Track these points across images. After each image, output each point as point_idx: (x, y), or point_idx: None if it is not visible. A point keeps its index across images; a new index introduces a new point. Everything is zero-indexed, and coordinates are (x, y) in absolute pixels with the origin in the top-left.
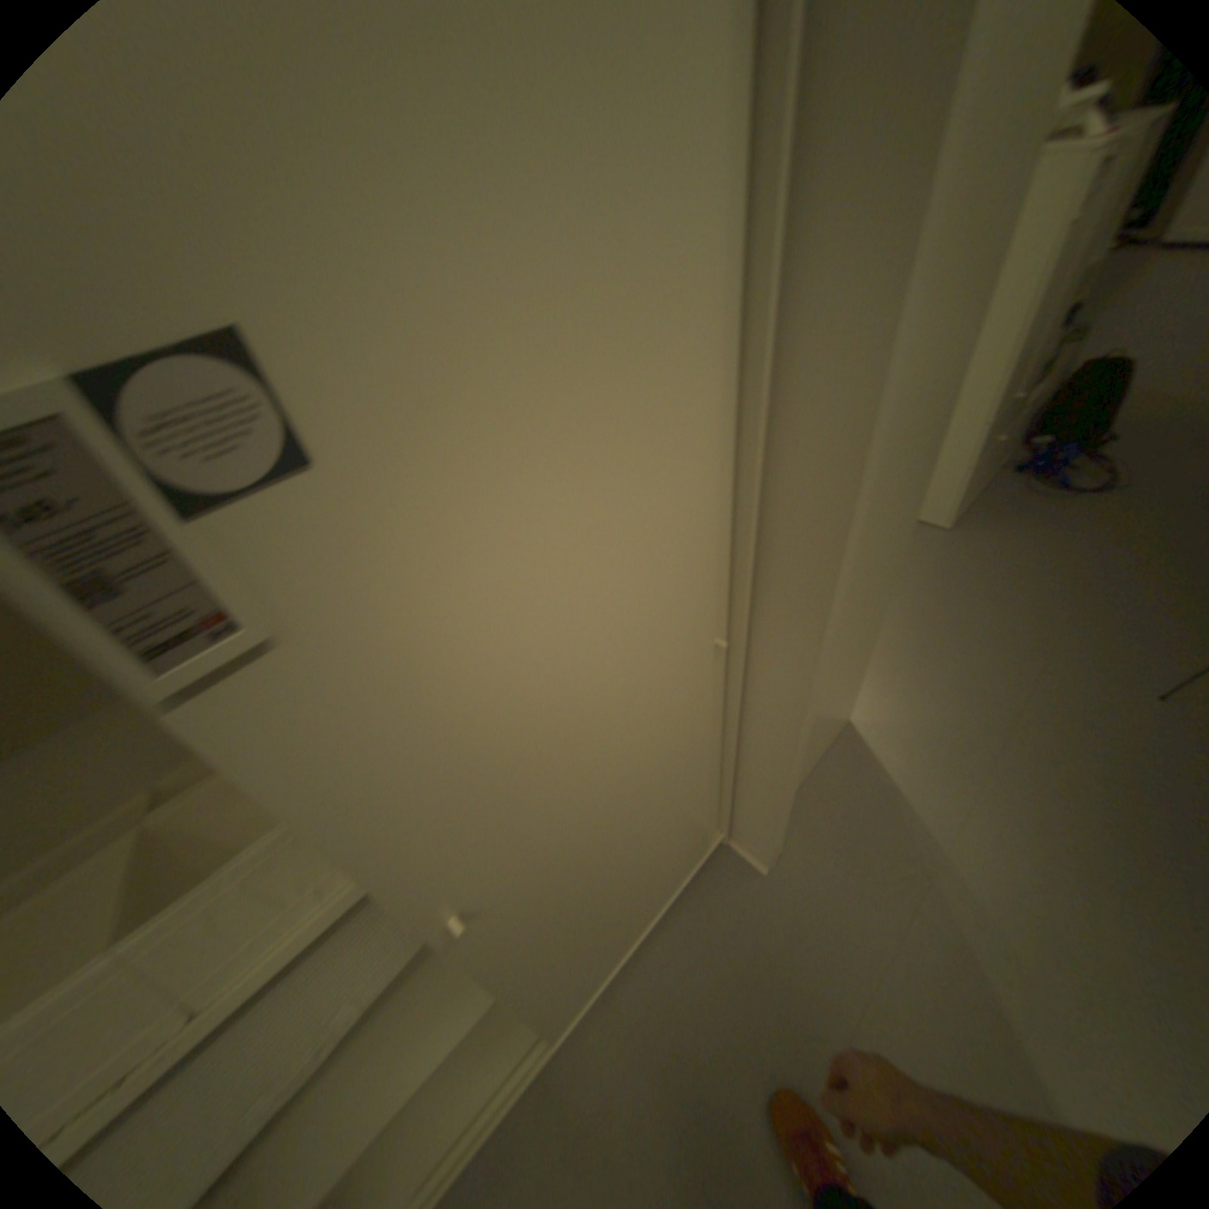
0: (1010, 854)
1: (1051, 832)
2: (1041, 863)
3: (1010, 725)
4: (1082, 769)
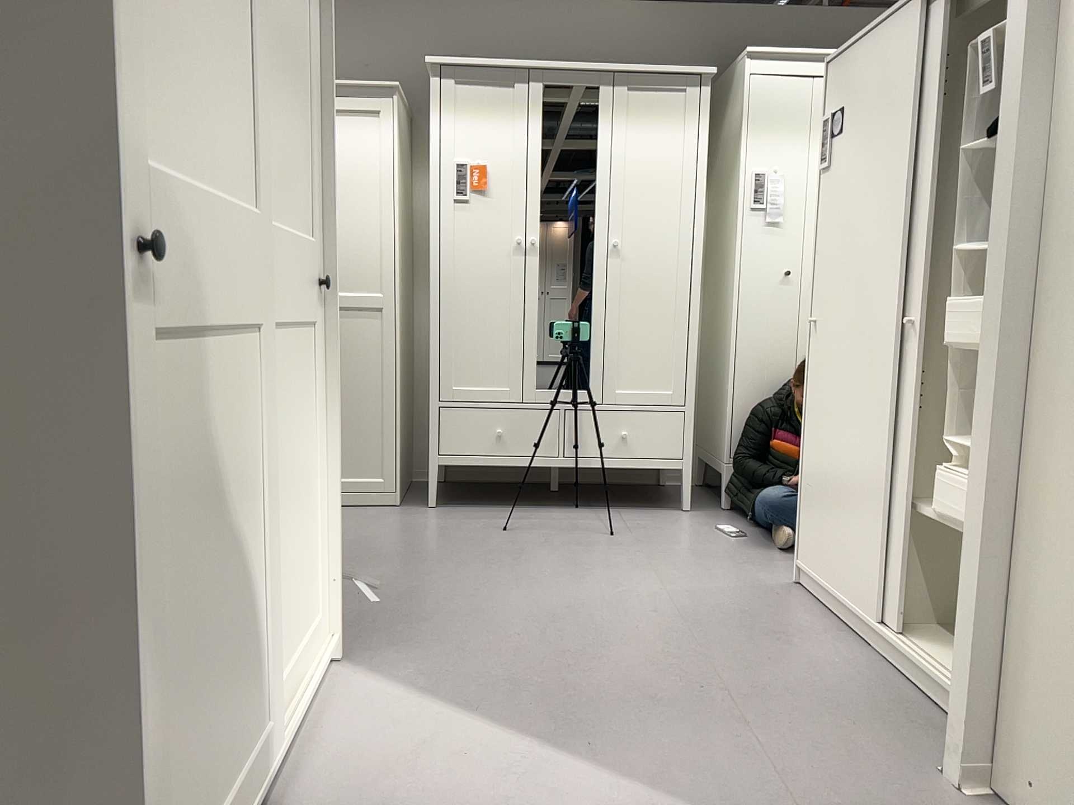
0: None
1: None
2: None
3: None
4: None
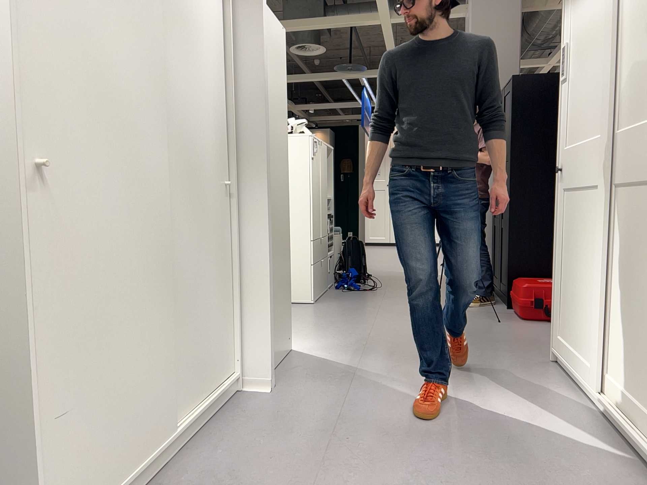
0: (380, 354)
1: (392, 347)
2: (392, 353)
3: (363, 332)
4: (395, 335)
